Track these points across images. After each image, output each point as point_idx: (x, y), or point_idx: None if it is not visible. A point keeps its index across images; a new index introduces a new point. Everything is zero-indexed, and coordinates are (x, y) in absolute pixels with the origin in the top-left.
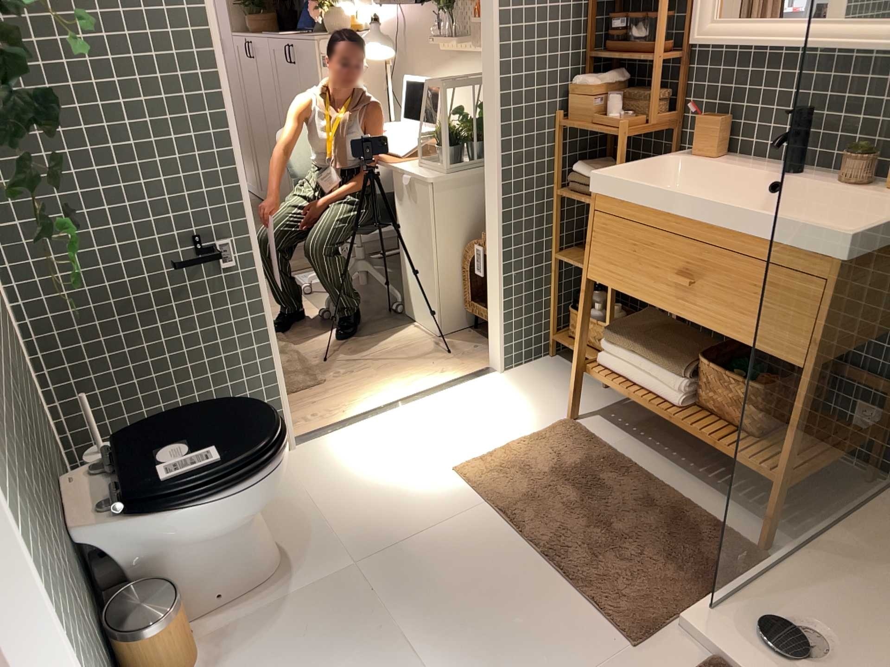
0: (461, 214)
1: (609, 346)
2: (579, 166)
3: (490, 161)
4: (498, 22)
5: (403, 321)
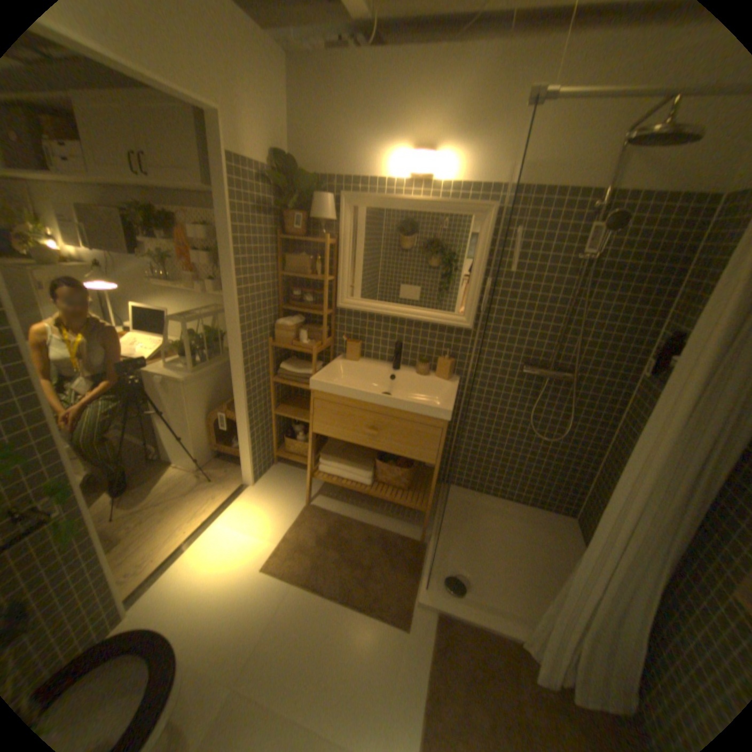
0: (203, 395)
1: (324, 461)
2: (280, 363)
3: (236, 372)
4: (237, 295)
5: (163, 467)
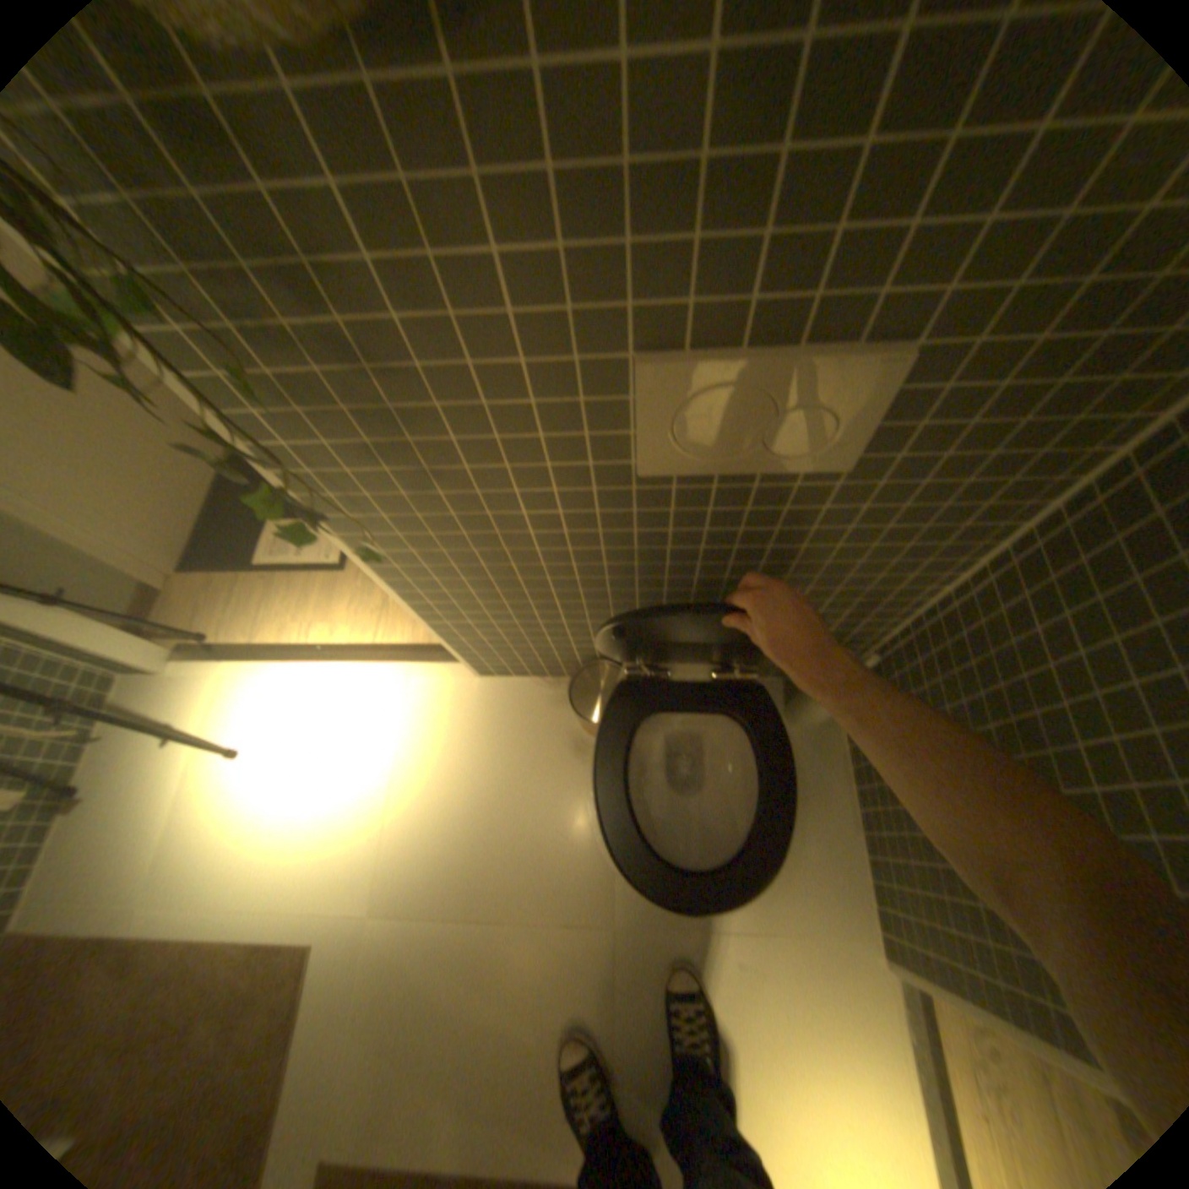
0: None
1: None
2: None
3: None
4: None
5: None
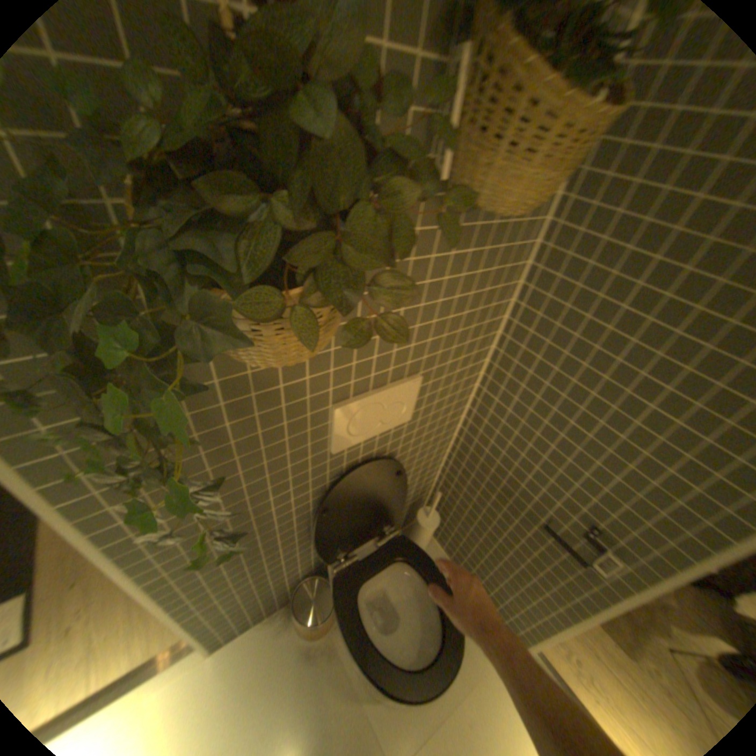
0: None
1: None
2: None
3: None
4: None
5: None
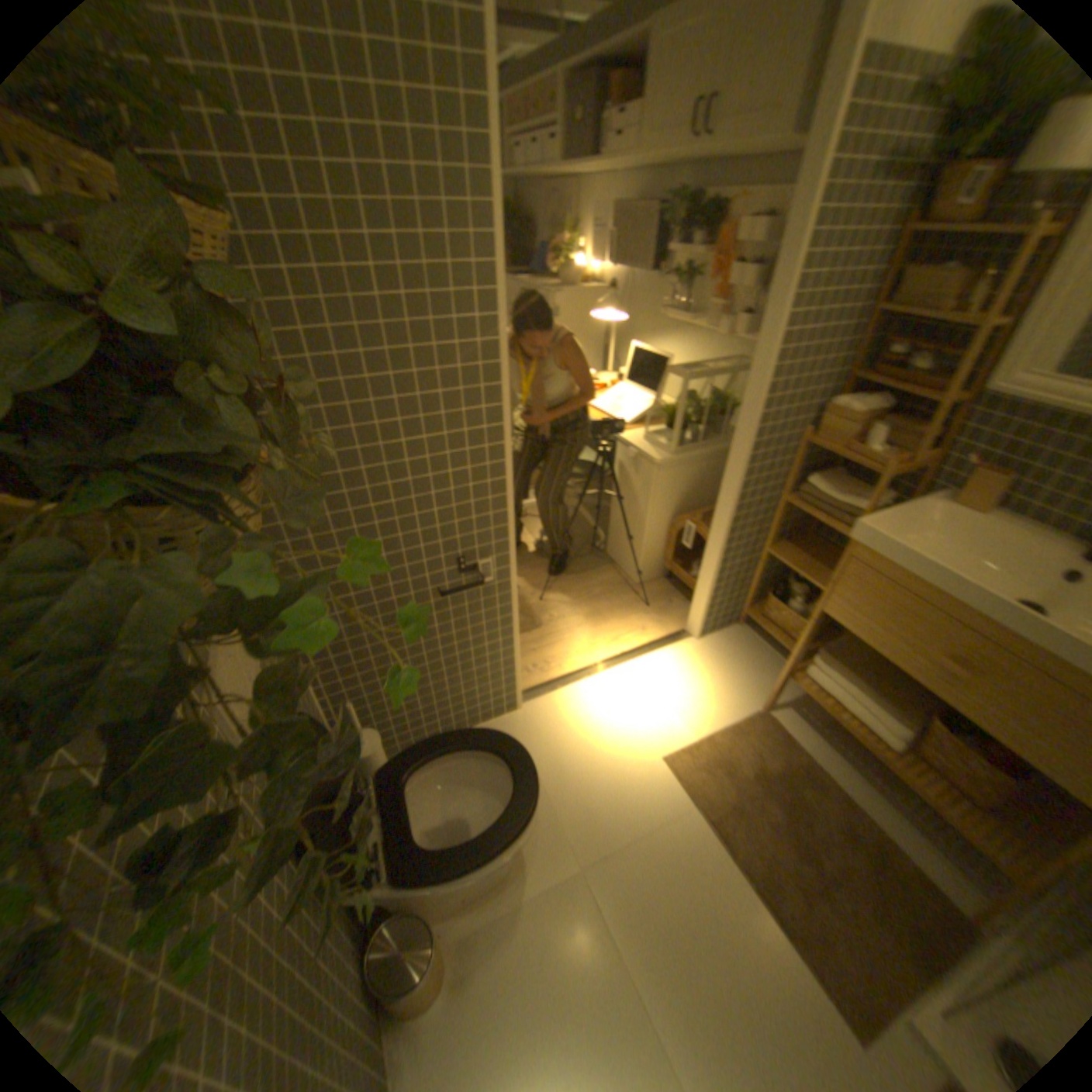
0: (677, 489)
1: (822, 662)
2: (810, 473)
3: (732, 470)
4: (780, 341)
5: (605, 561)
